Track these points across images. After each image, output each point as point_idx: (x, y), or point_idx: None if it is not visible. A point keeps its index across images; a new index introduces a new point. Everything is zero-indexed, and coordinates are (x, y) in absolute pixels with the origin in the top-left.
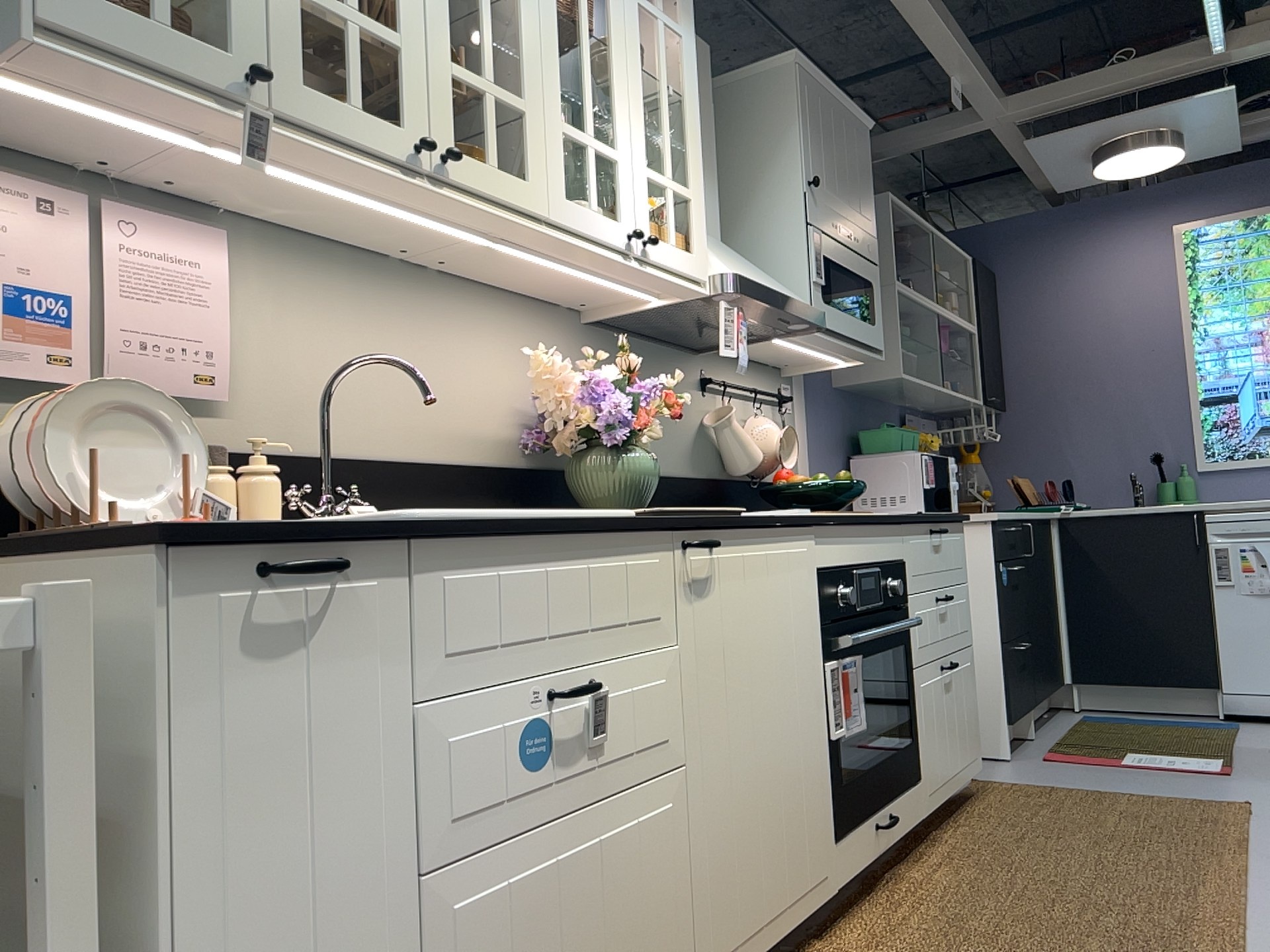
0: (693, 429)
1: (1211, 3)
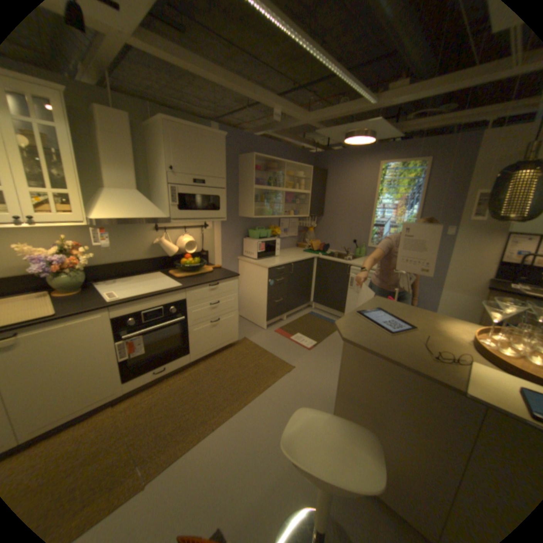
0: (149, 243)
1: (358, 85)
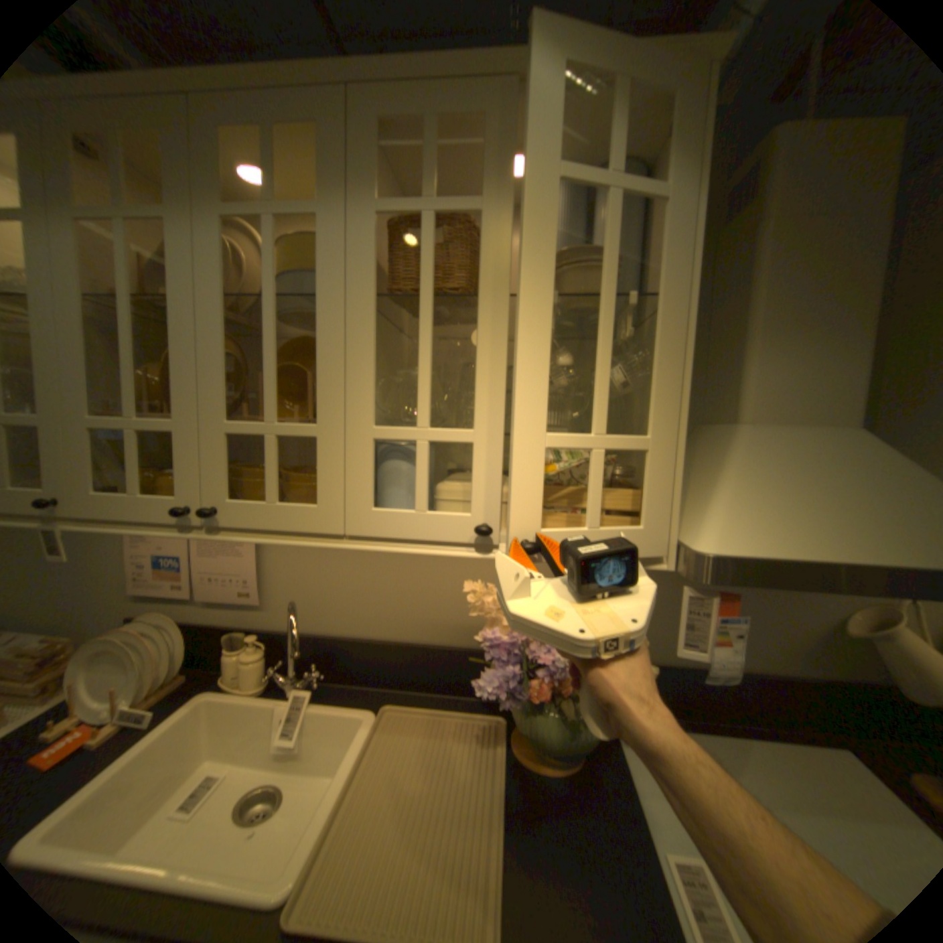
0: (820, 624)
1: None
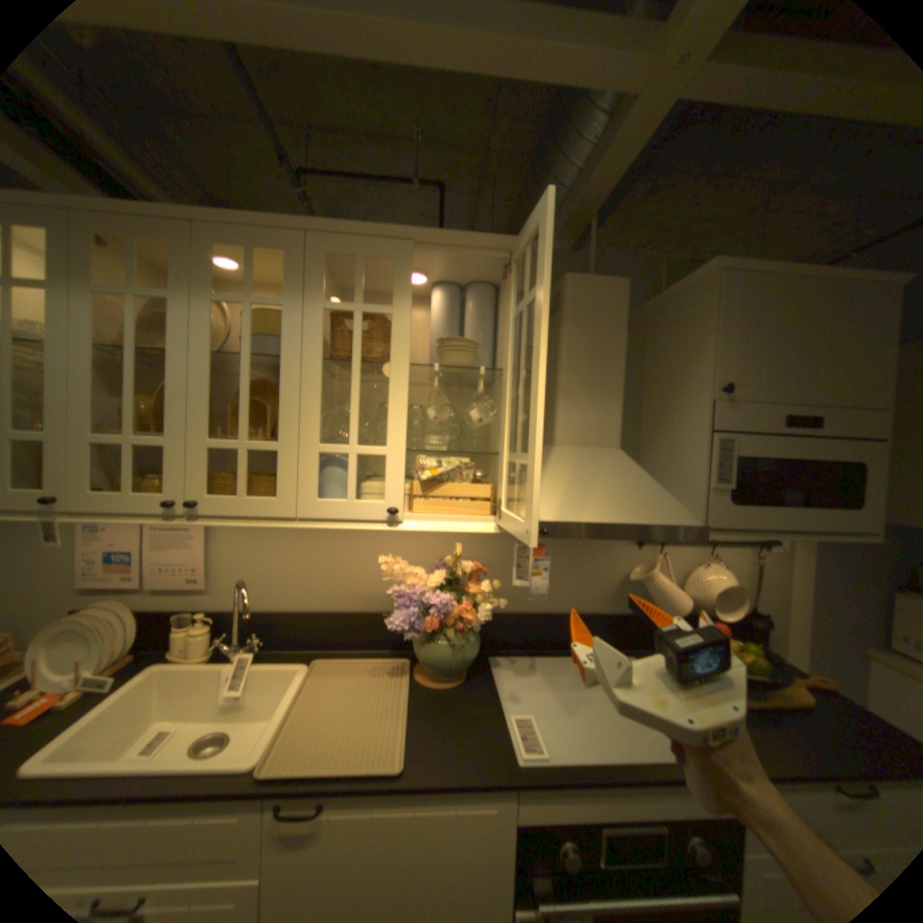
0: (616, 577)
1: None
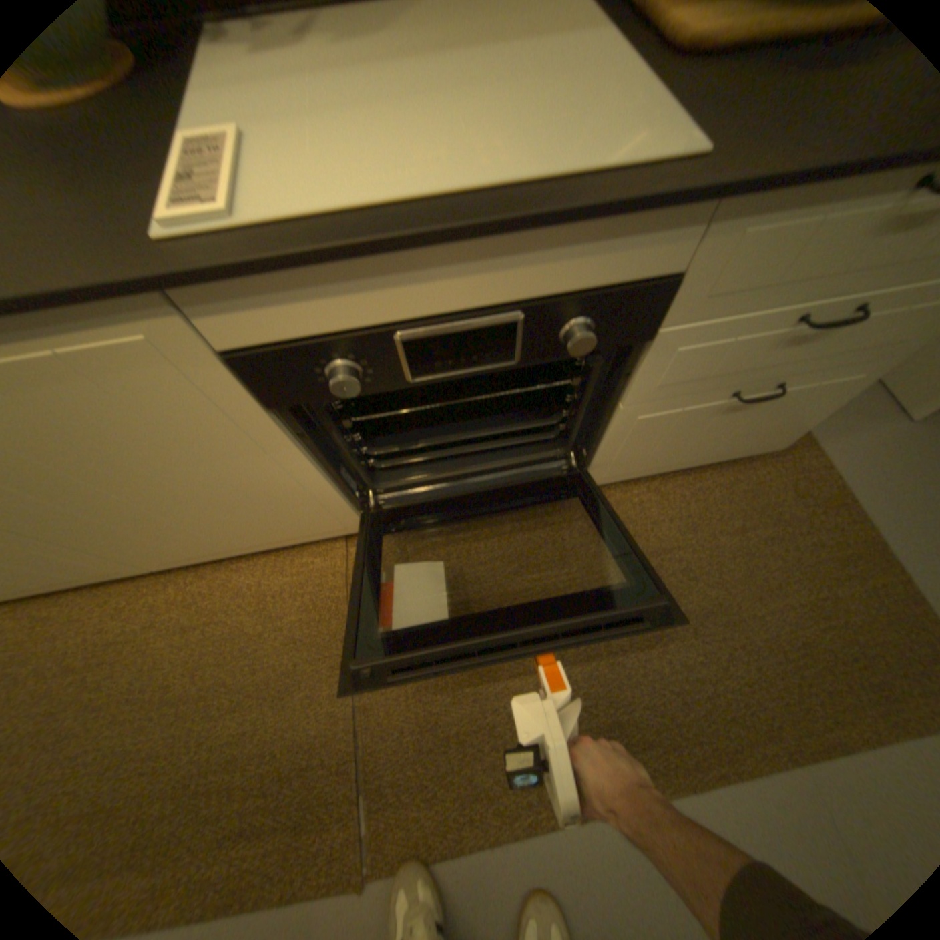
0: None
1: None
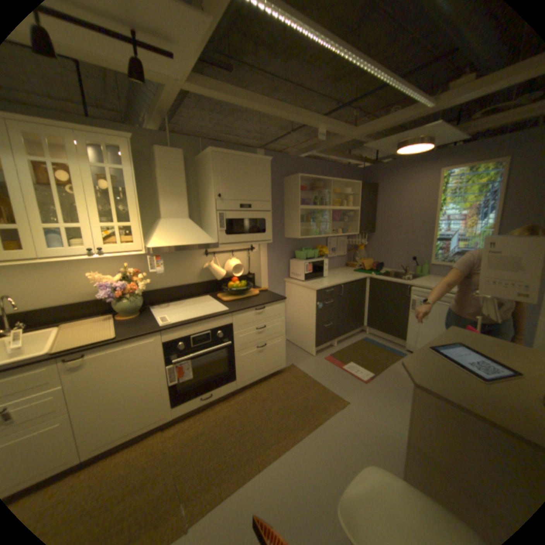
0: (199, 268)
1: (411, 89)
